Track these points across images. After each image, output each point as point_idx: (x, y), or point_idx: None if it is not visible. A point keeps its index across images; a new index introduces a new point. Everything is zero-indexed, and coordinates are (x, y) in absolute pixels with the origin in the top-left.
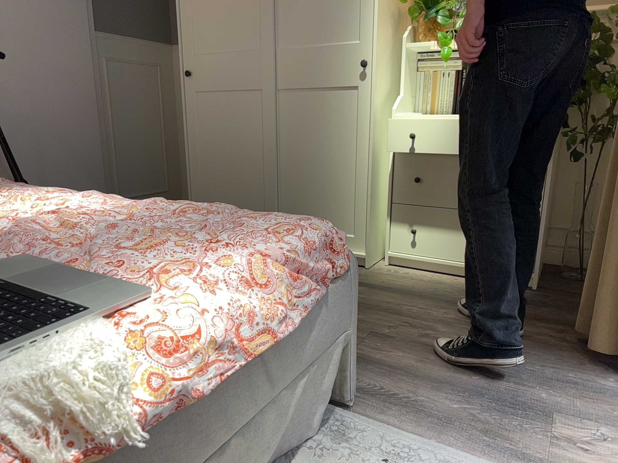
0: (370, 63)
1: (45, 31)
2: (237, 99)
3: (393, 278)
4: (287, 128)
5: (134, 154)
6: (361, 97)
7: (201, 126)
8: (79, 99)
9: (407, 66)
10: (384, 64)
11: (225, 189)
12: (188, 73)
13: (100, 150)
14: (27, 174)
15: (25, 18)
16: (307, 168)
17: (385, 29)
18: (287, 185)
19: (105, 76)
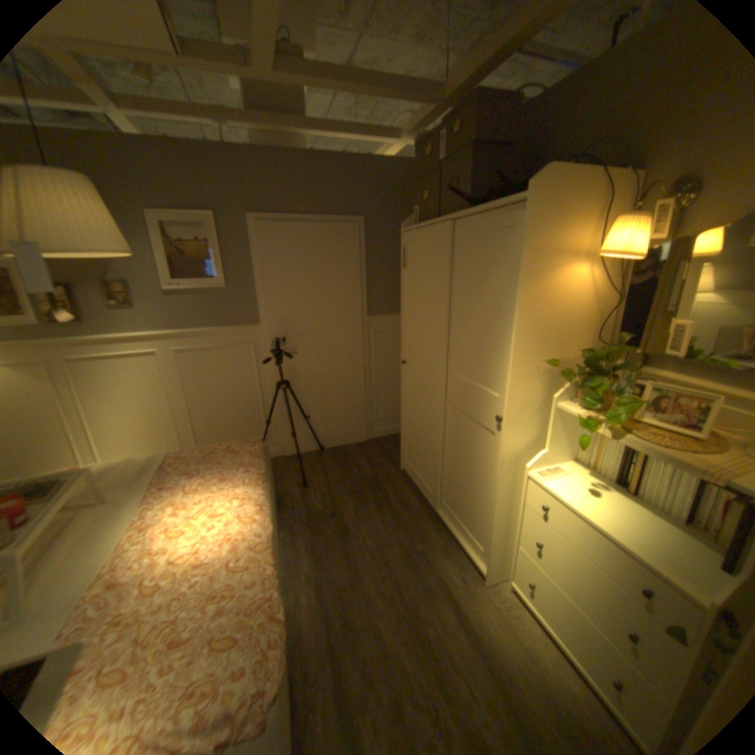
0: (505, 420)
1: (330, 325)
2: (424, 394)
3: (495, 619)
4: (450, 433)
5: (388, 390)
6: (496, 445)
7: (407, 400)
8: (349, 362)
9: (558, 422)
10: (525, 421)
11: (415, 451)
12: (402, 362)
13: (361, 391)
14: (313, 408)
15: (318, 320)
16: (459, 473)
17: (529, 390)
18: (447, 475)
19: (371, 343)
